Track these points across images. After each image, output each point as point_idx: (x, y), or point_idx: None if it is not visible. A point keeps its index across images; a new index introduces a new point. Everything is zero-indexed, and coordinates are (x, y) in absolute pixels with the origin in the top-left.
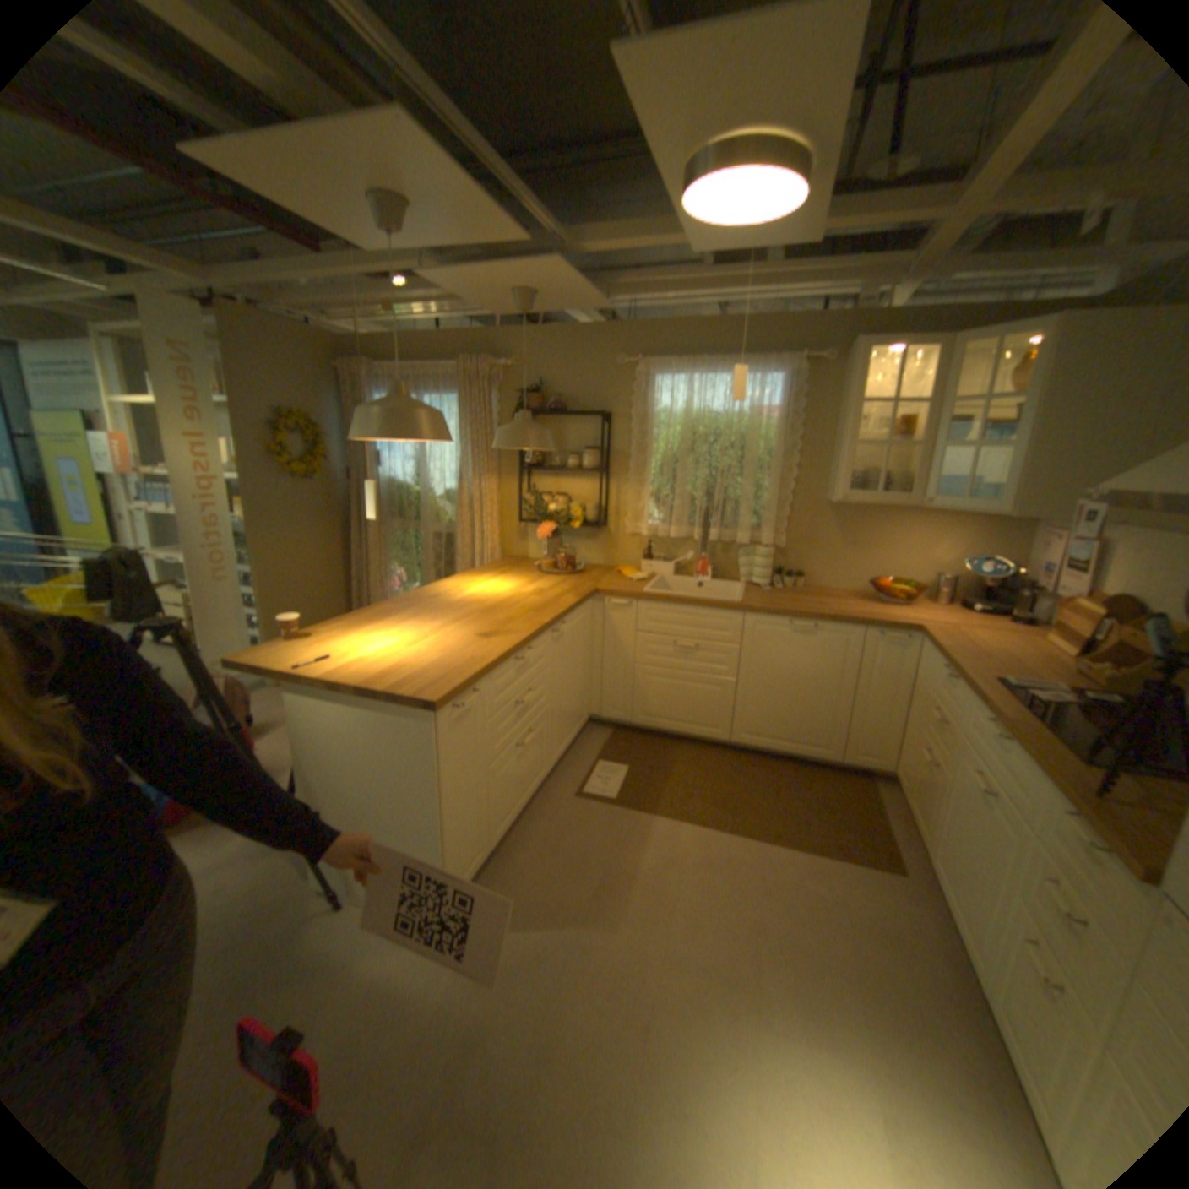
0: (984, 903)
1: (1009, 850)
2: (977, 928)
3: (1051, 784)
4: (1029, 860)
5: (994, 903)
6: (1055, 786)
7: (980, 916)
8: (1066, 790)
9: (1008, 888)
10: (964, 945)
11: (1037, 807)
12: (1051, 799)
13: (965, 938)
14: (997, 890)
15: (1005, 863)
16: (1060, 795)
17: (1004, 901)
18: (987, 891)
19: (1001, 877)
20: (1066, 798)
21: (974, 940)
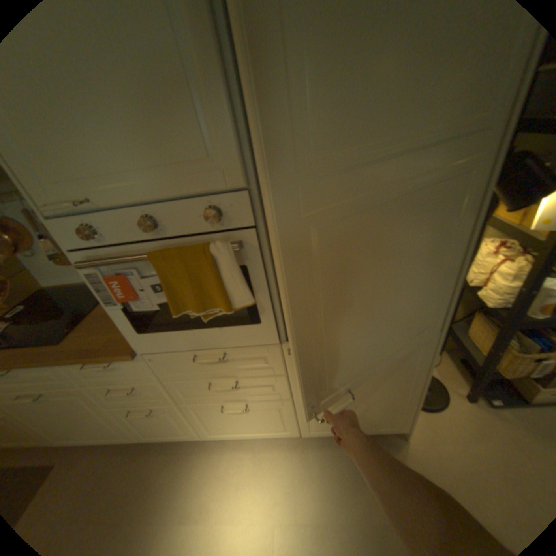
0: (94, 427)
1: (75, 403)
2: (103, 435)
3: (55, 366)
4: (88, 396)
5: (97, 422)
6: (57, 365)
7: (99, 431)
8: (66, 362)
9: (94, 412)
10: (107, 444)
11: (62, 379)
12: (63, 370)
13: (104, 443)
14: (92, 418)
15: (81, 408)
16: (65, 366)
17: (99, 417)
18: (89, 423)
19: (87, 413)
20: (70, 365)
21: (108, 439)
